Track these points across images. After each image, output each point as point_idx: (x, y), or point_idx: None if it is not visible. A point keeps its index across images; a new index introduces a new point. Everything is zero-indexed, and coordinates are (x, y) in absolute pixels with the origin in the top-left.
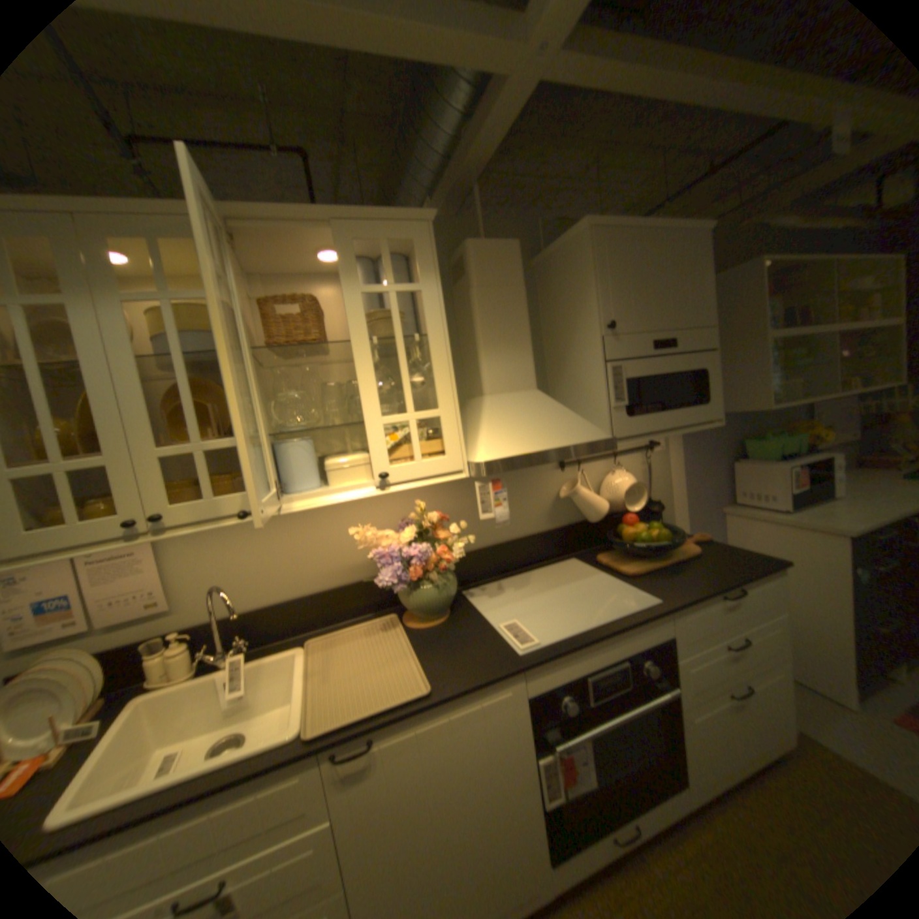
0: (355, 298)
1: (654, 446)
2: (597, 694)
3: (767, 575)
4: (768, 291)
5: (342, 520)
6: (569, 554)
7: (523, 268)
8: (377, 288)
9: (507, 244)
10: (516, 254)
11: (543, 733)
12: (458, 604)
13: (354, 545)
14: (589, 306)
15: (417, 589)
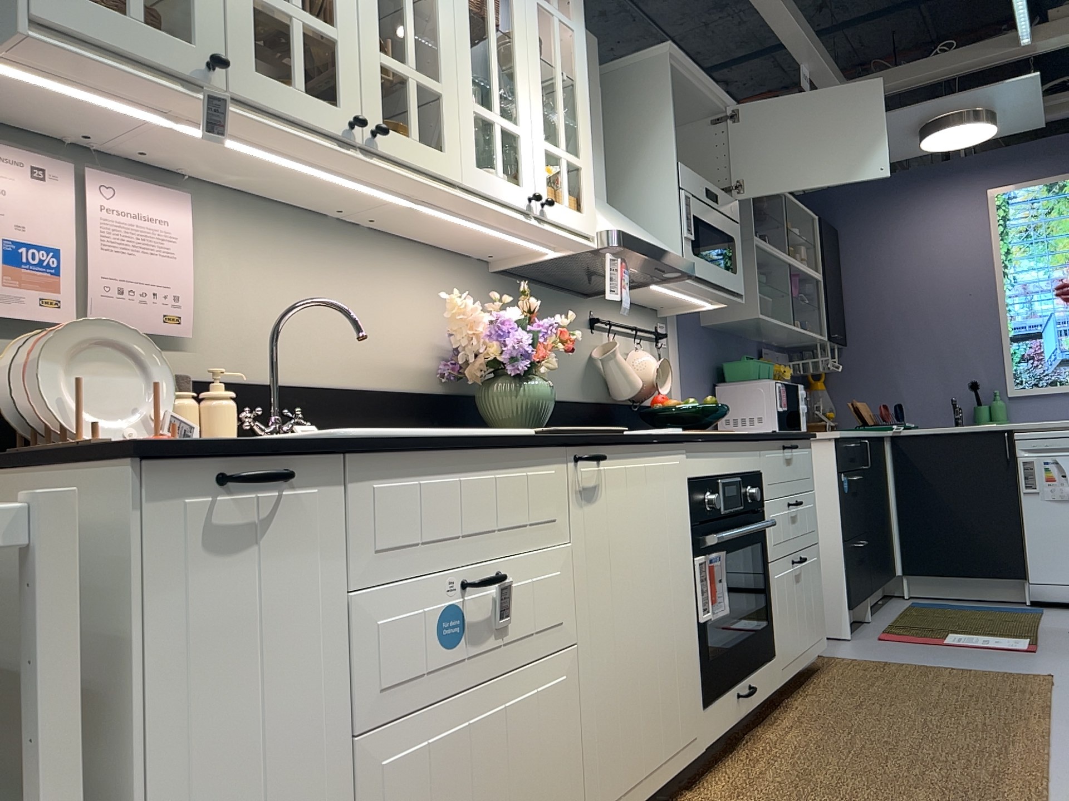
0: (533, 4)
1: (665, 334)
2: (724, 500)
3: (806, 435)
4: (747, 202)
5: (400, 294)
6: None
7: (600, 71)
8: (547, 5)
9: (591, 38)
10: (597, 53)
11: (696, 524)
12: None
13: (426, 326)
14: (663, 130)
15: (524, 382)
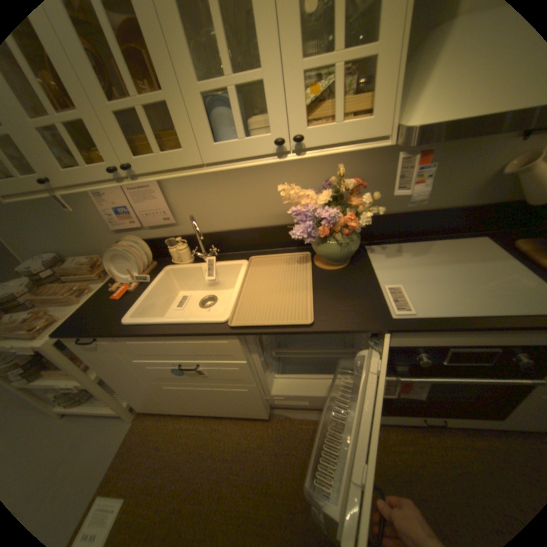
0: None
1: None
2: (455, 359)
3: None
4: None
5: (277, 176)
6: (485, 230)
7: None
8: None
9: None
10: None
11: (395, 365)
12: (359, 255)
13: (283, 198)
14: None
15: (324, 242)
